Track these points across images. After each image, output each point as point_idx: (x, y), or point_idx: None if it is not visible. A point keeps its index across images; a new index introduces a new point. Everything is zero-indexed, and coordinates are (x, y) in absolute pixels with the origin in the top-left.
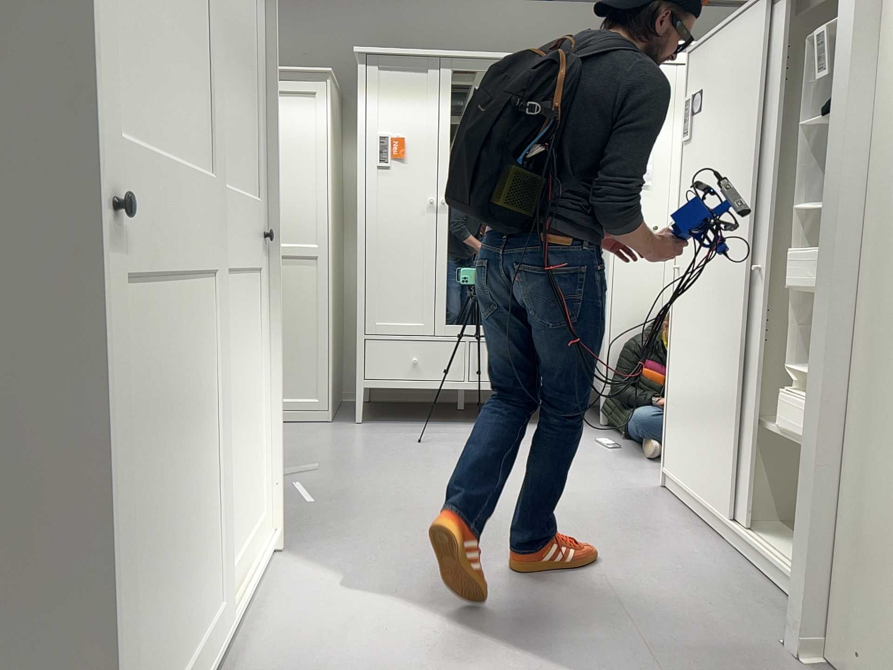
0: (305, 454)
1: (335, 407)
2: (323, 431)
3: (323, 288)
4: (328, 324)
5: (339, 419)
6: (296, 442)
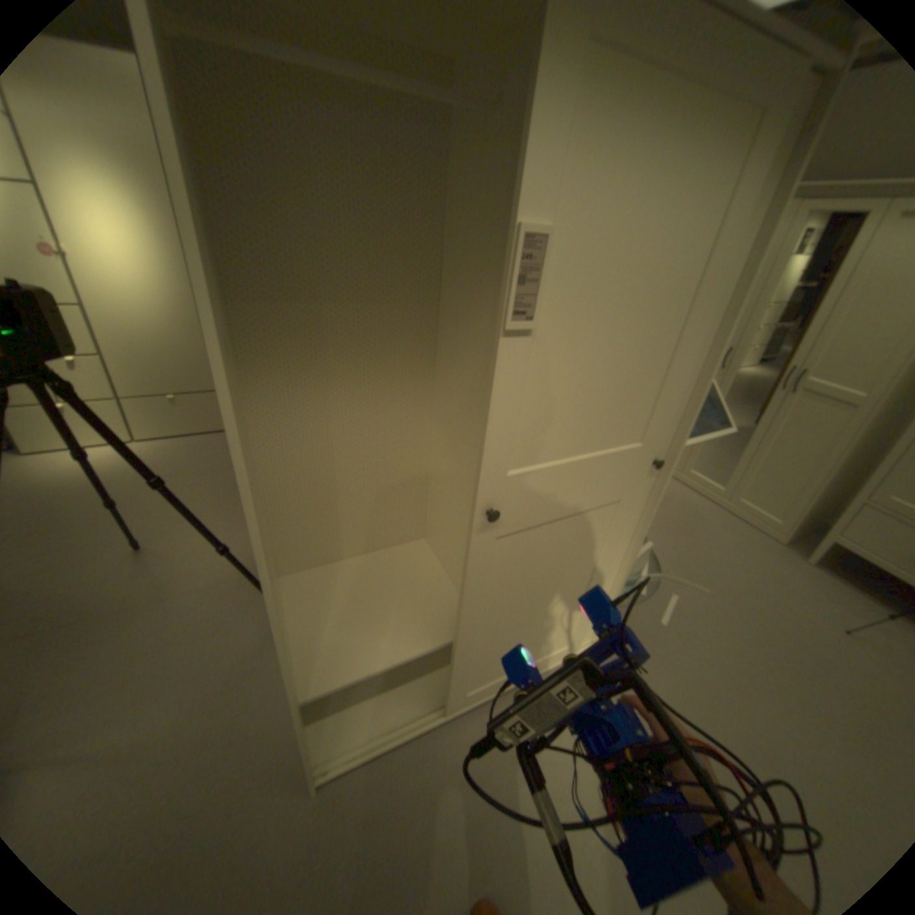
0: (722, 567)
1: (803, 533)
2: (768, 550)
3: (847, 437)
4: (833, 471)
5: (799, 545)
6: (729, 549)
